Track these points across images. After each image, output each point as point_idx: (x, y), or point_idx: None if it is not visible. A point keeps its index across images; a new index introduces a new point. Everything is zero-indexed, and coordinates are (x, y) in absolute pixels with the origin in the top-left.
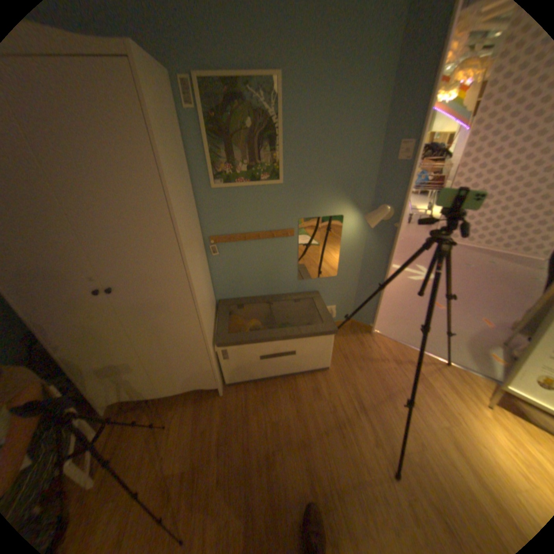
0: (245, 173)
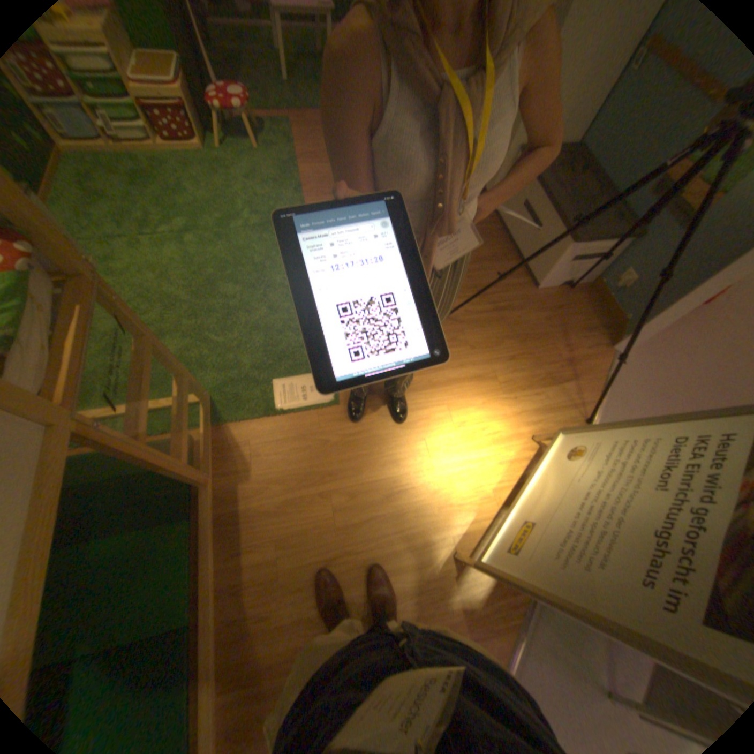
0: None
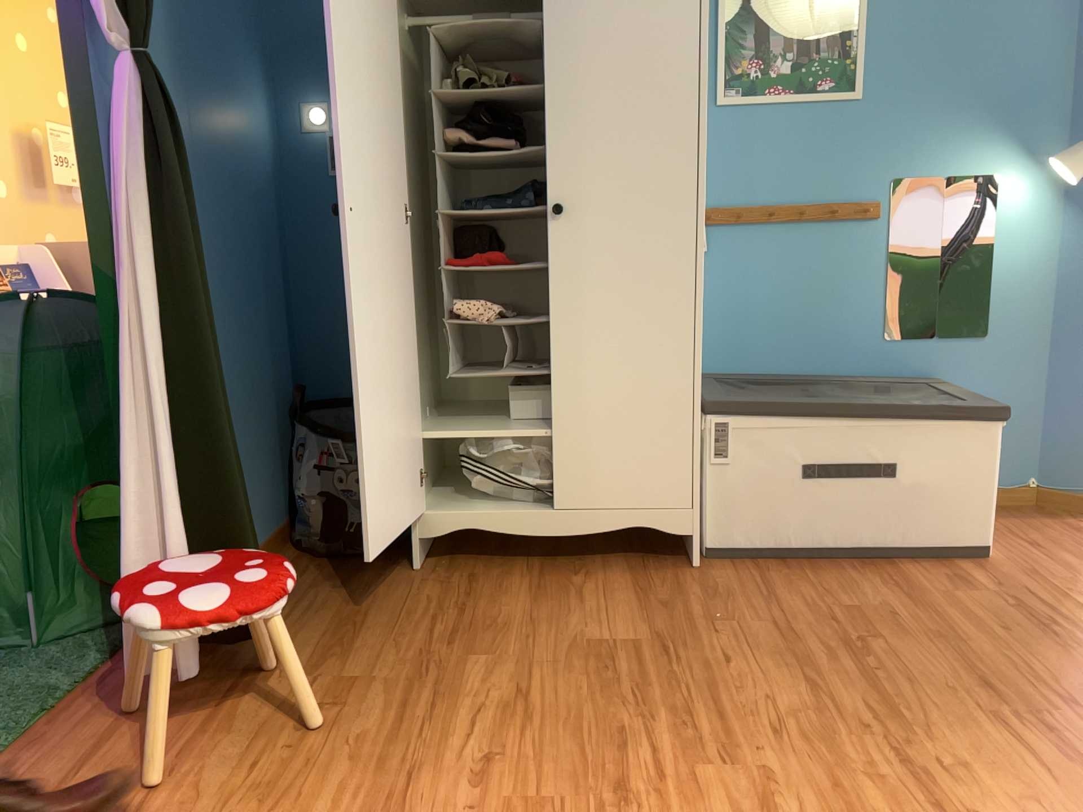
0: (788, 77)
